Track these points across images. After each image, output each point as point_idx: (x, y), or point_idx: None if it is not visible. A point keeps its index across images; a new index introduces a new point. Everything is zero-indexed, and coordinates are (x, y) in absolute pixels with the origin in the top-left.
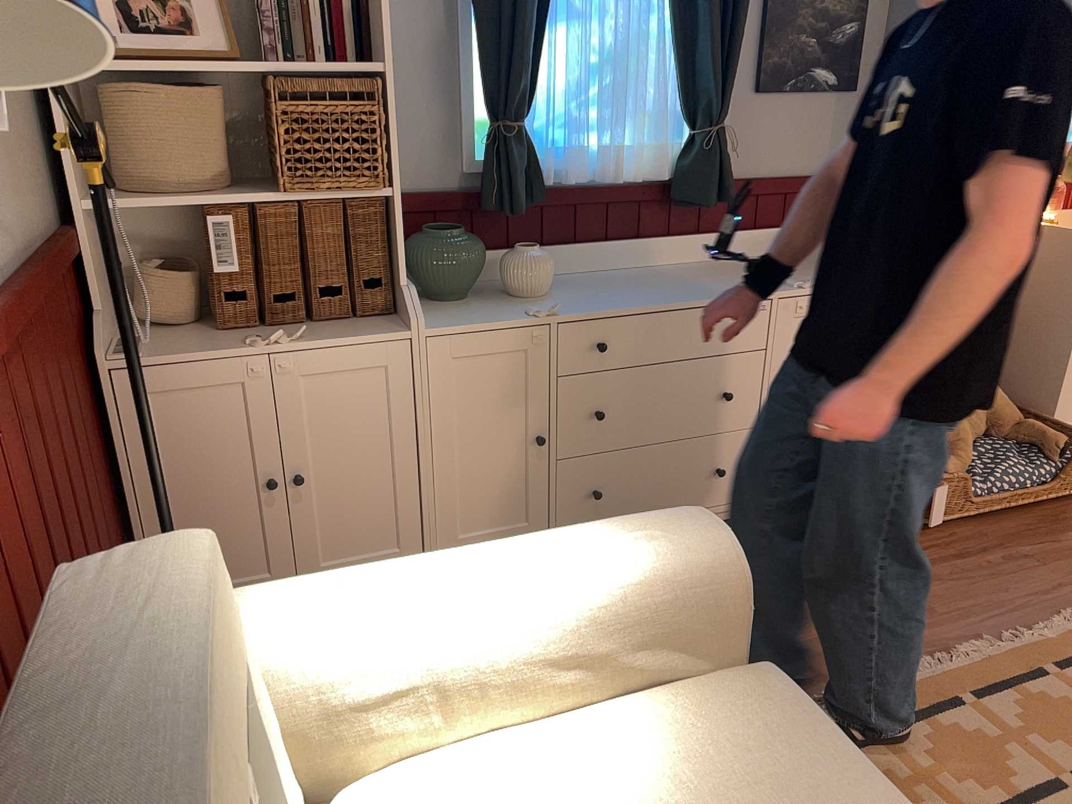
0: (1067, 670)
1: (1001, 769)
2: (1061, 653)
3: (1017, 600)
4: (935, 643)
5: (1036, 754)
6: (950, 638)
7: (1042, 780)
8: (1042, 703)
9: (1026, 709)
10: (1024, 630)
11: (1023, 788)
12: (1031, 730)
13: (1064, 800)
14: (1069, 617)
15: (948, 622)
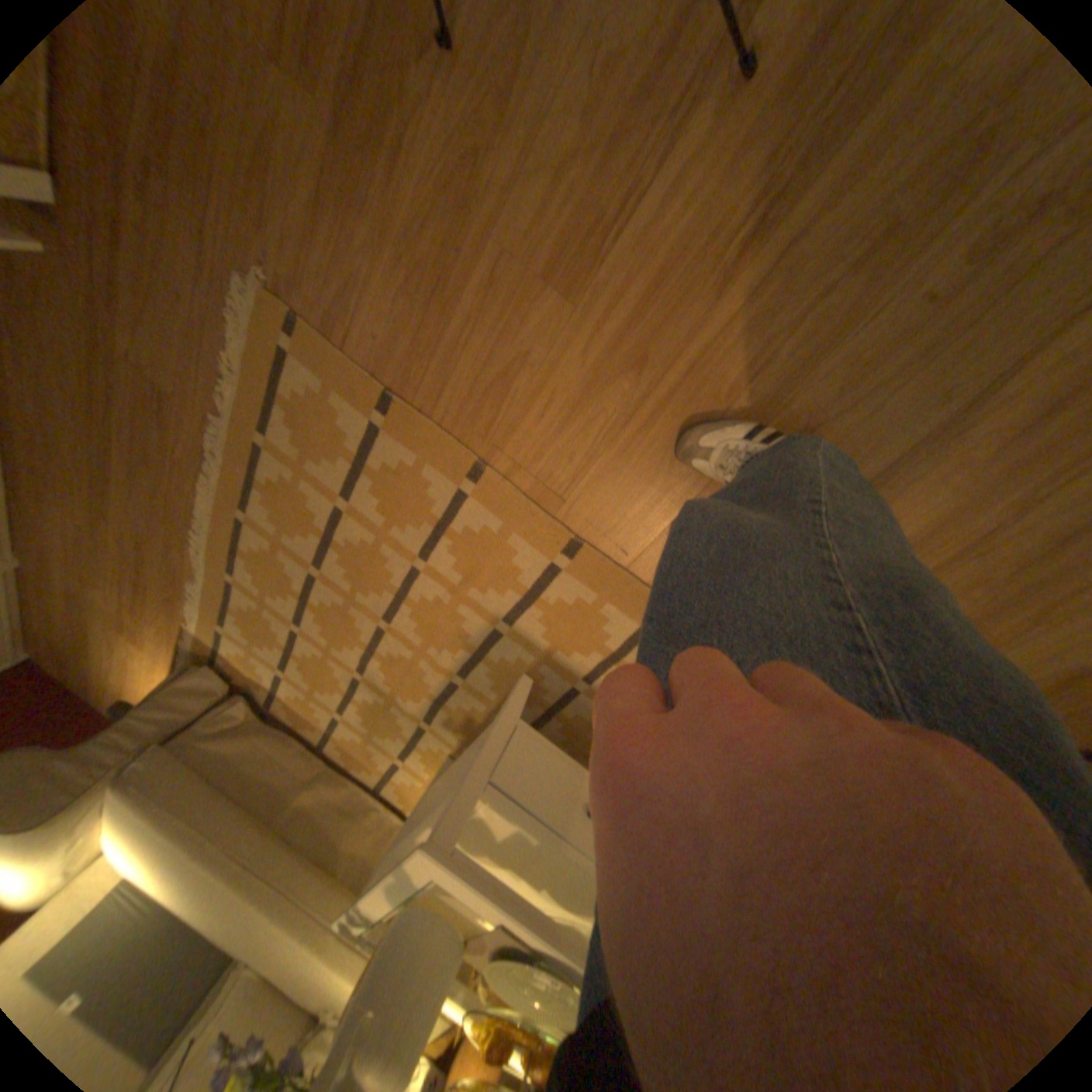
0: (262, 429)
1: (280, 574)
2: (248, 399)
3: (187, 308)
4: (190, 445)
5: (287, 551)
6: (191, 430)
7: (298, 573)
8: (267, 488)
9: (264, 502)
10: (215, 373)
11: (294, 585)
12: (276, 527)
13: (312, 584)
14: (225, 321)
15: (177, 402)
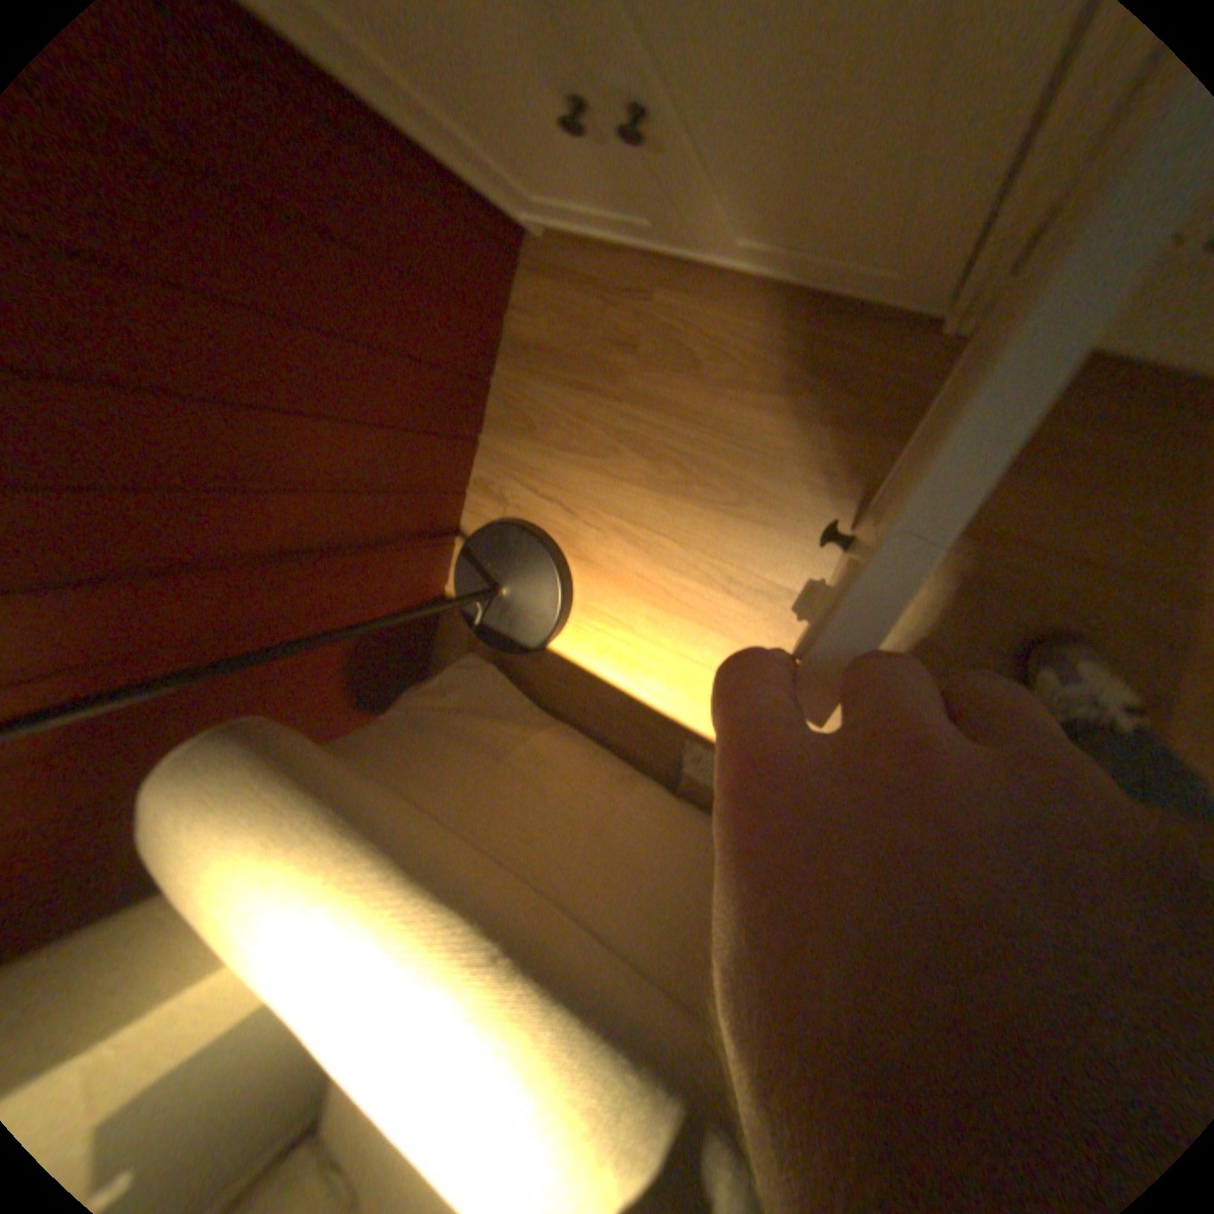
0: None
1: None
2: None
3: None
4: None
5: None
6: None
7: None
8: None
9: None
10: None
11: None
12: None
13: None
14: None
15: None
